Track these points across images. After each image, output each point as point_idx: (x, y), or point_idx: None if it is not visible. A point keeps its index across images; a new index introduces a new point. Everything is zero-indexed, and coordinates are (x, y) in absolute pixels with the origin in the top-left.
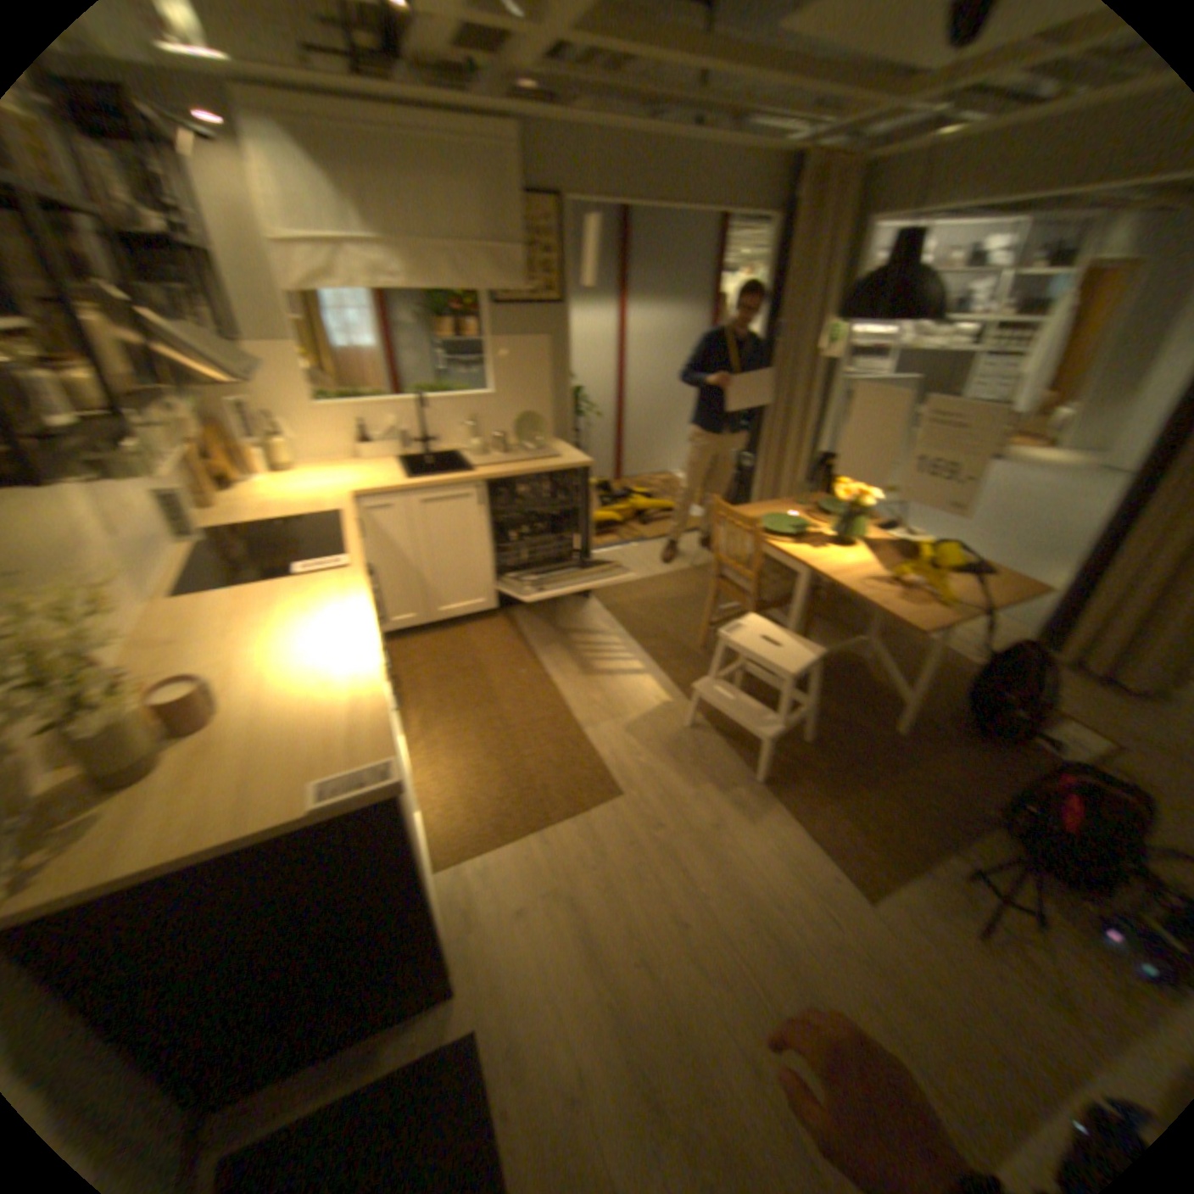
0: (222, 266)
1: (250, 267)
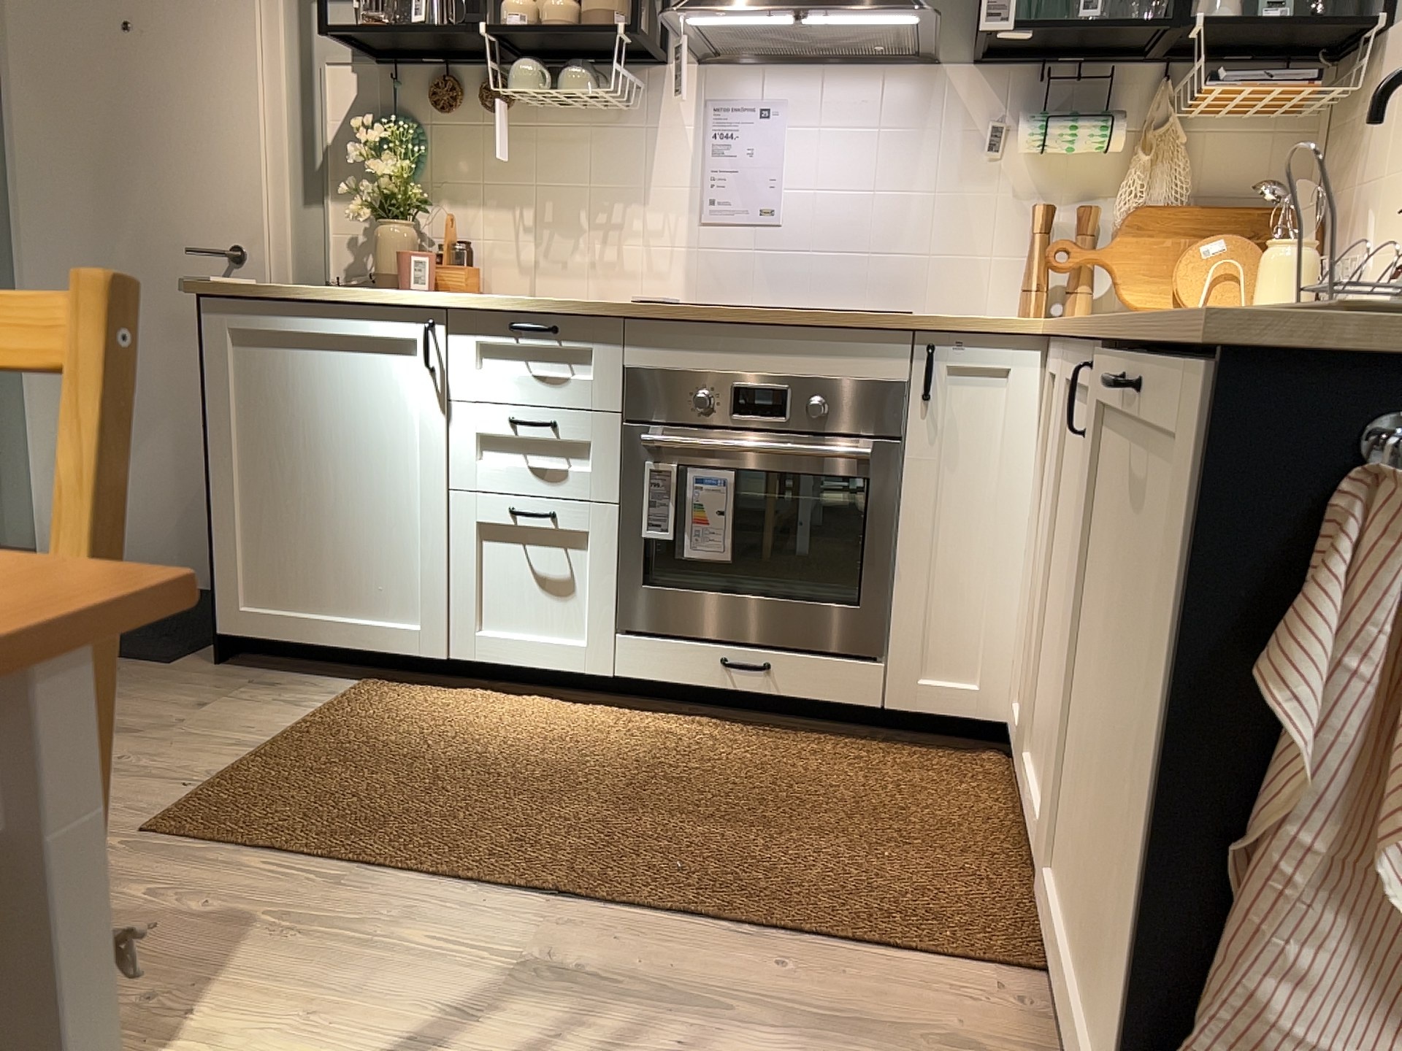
0: None
1: None
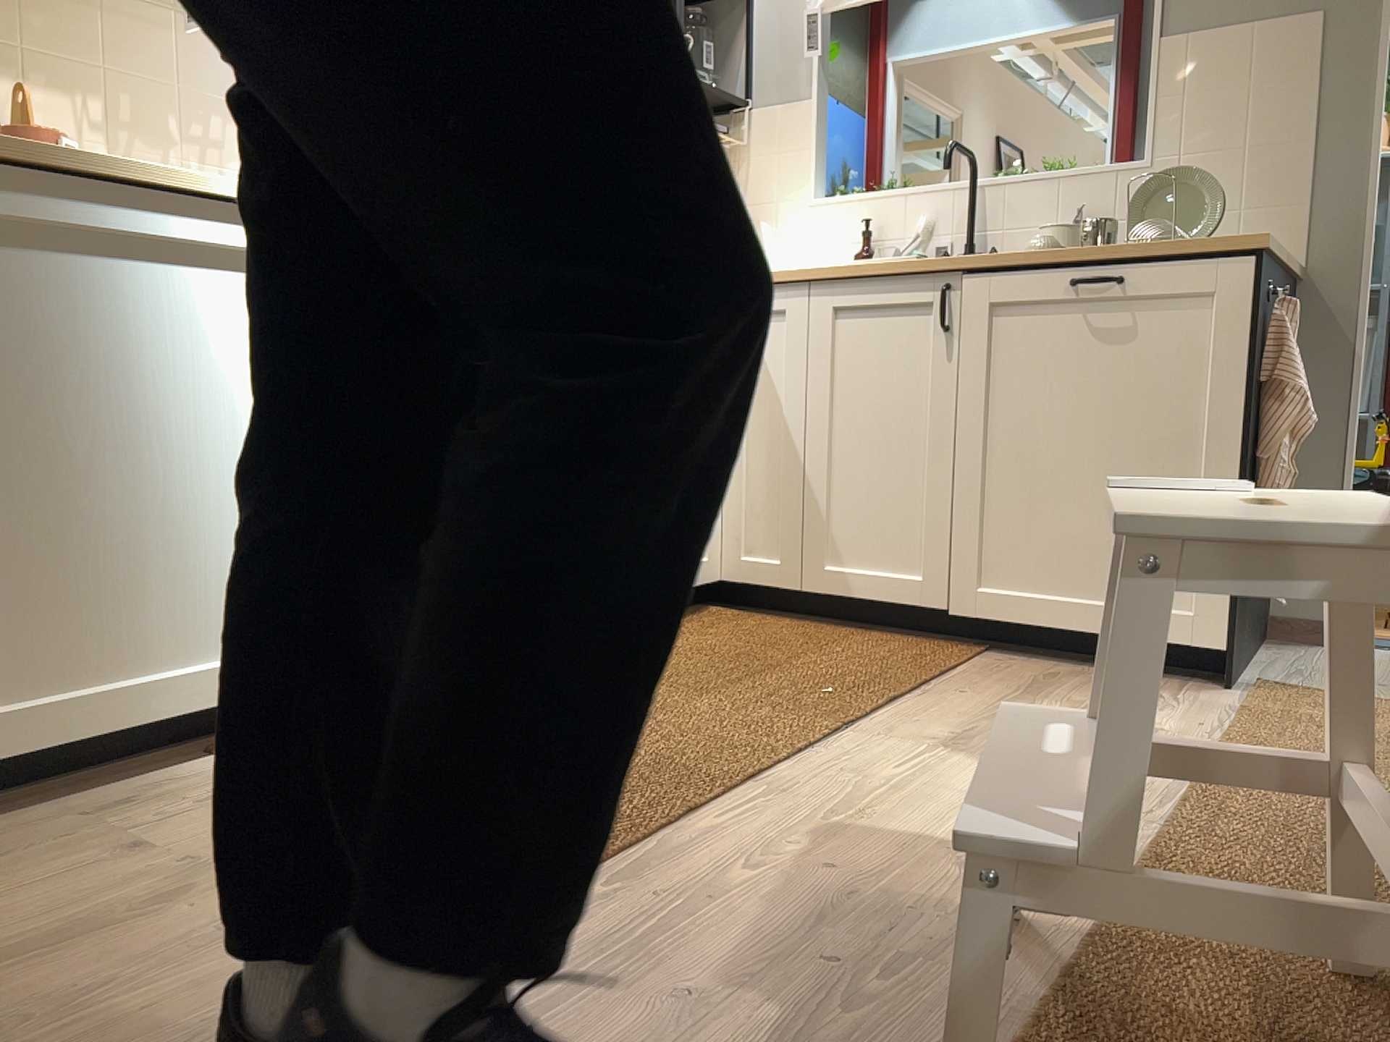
0: (749, 10)
1: (781, 4)
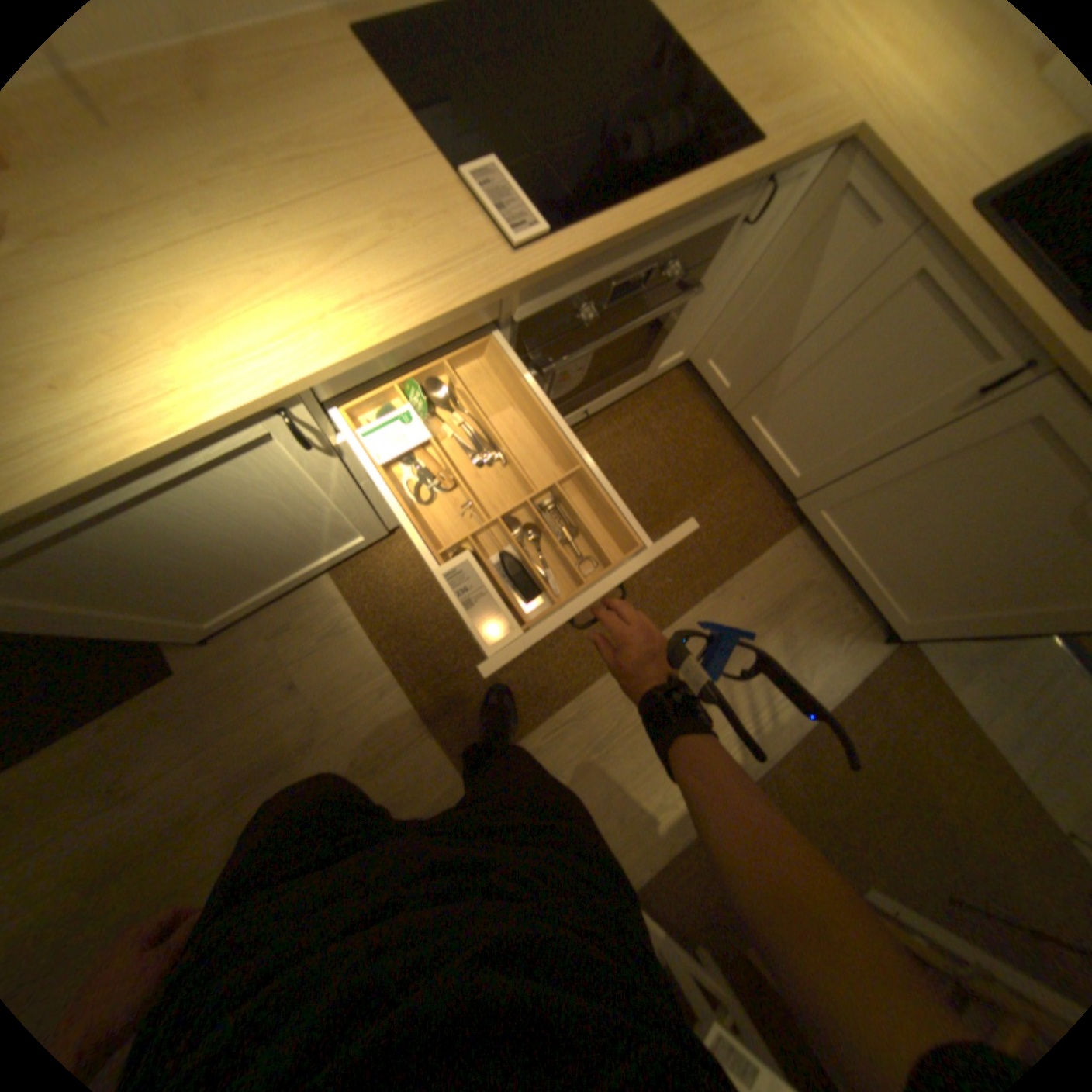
0: None
1: None
